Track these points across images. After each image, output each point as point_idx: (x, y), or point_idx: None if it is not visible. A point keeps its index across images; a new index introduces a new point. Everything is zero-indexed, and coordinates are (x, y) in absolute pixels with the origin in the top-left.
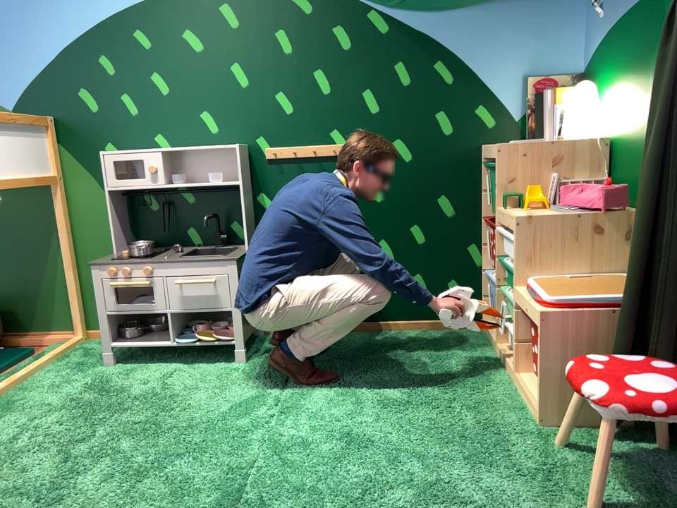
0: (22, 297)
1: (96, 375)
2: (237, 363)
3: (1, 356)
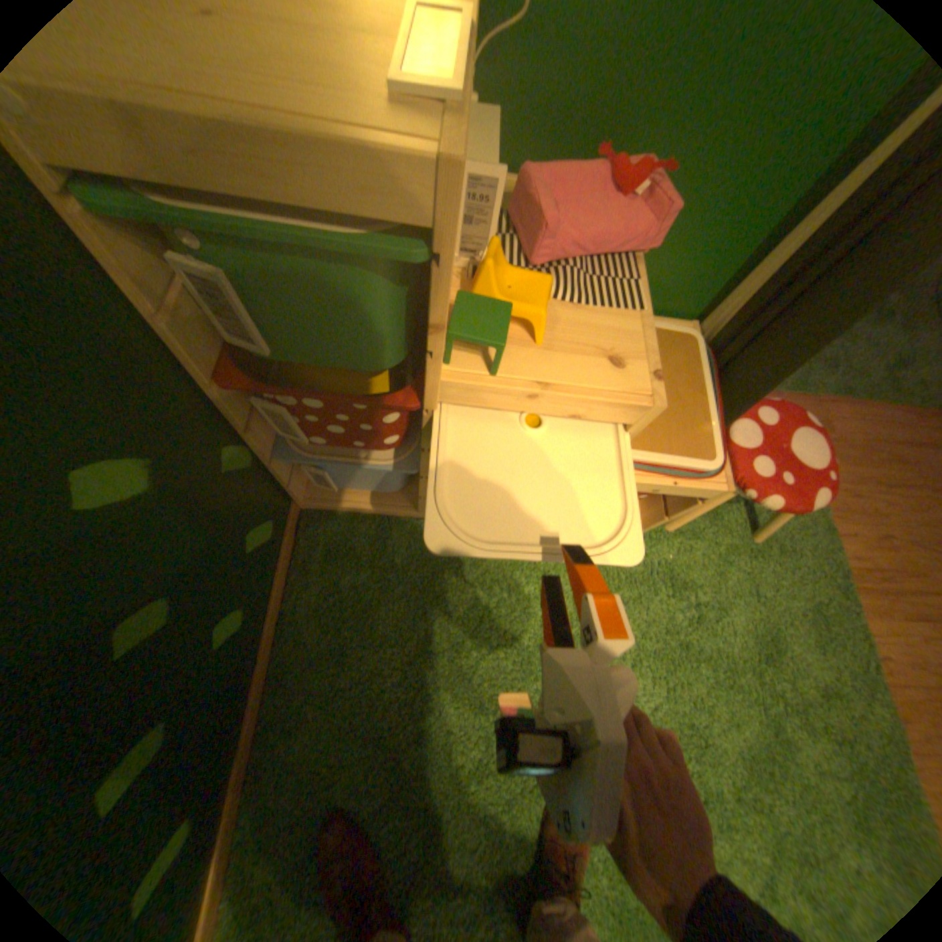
0: None
1: None
2: None
3: None
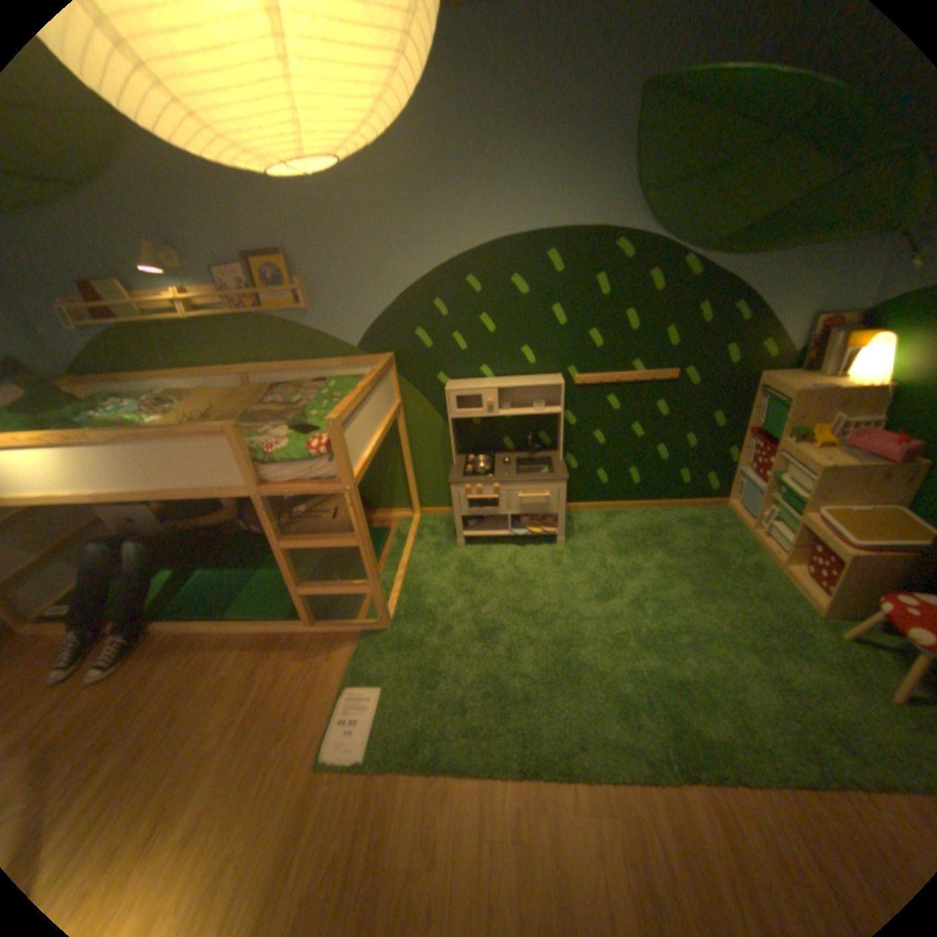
0: (370, 488)
1: (458, 558)
2: (557, 546)
3: (372, 537)
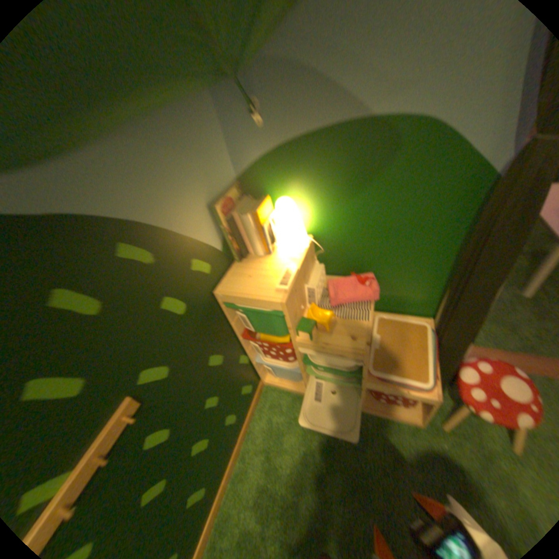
0: None
1: None
2: None
3: None
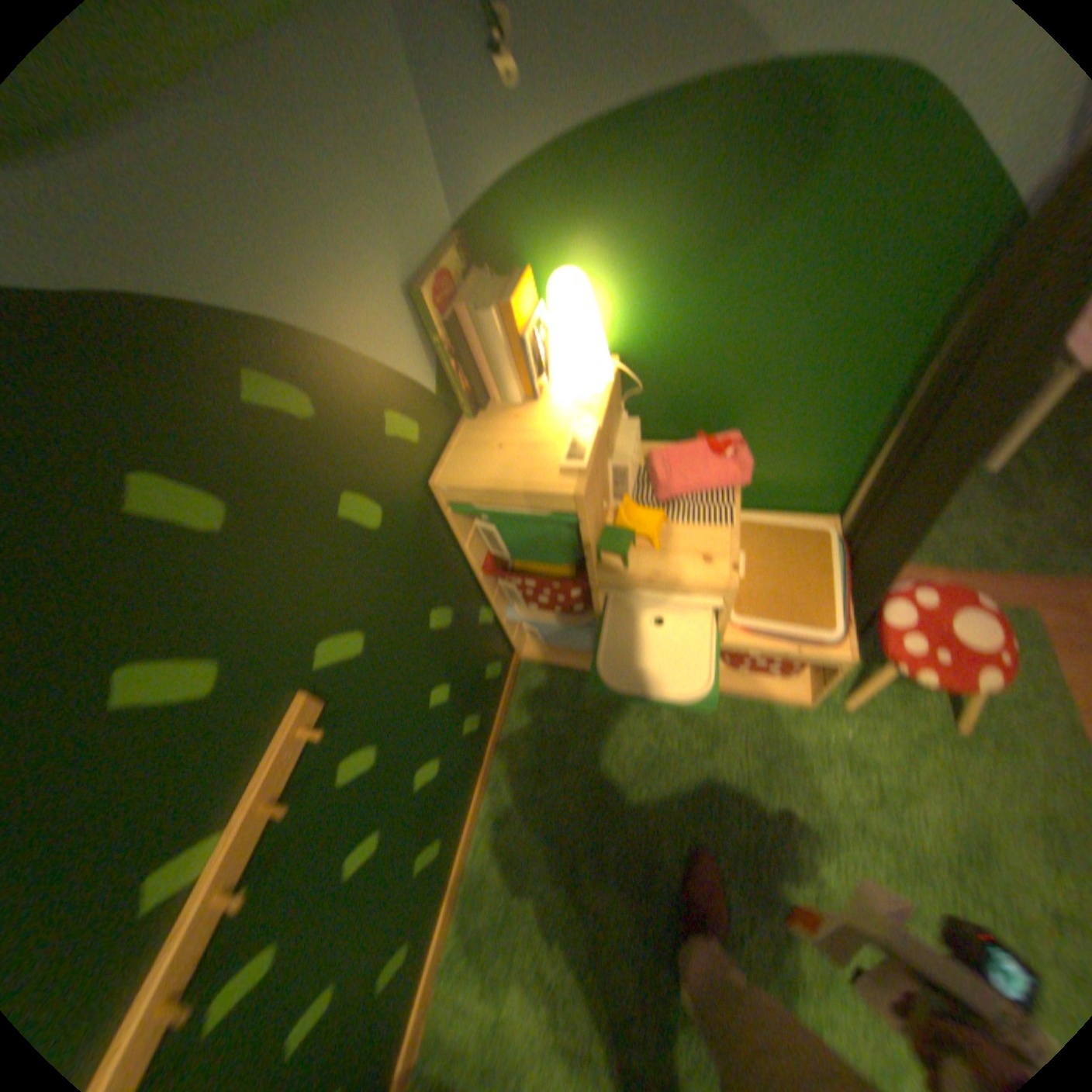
0: None
1: None
2: None
3: None
